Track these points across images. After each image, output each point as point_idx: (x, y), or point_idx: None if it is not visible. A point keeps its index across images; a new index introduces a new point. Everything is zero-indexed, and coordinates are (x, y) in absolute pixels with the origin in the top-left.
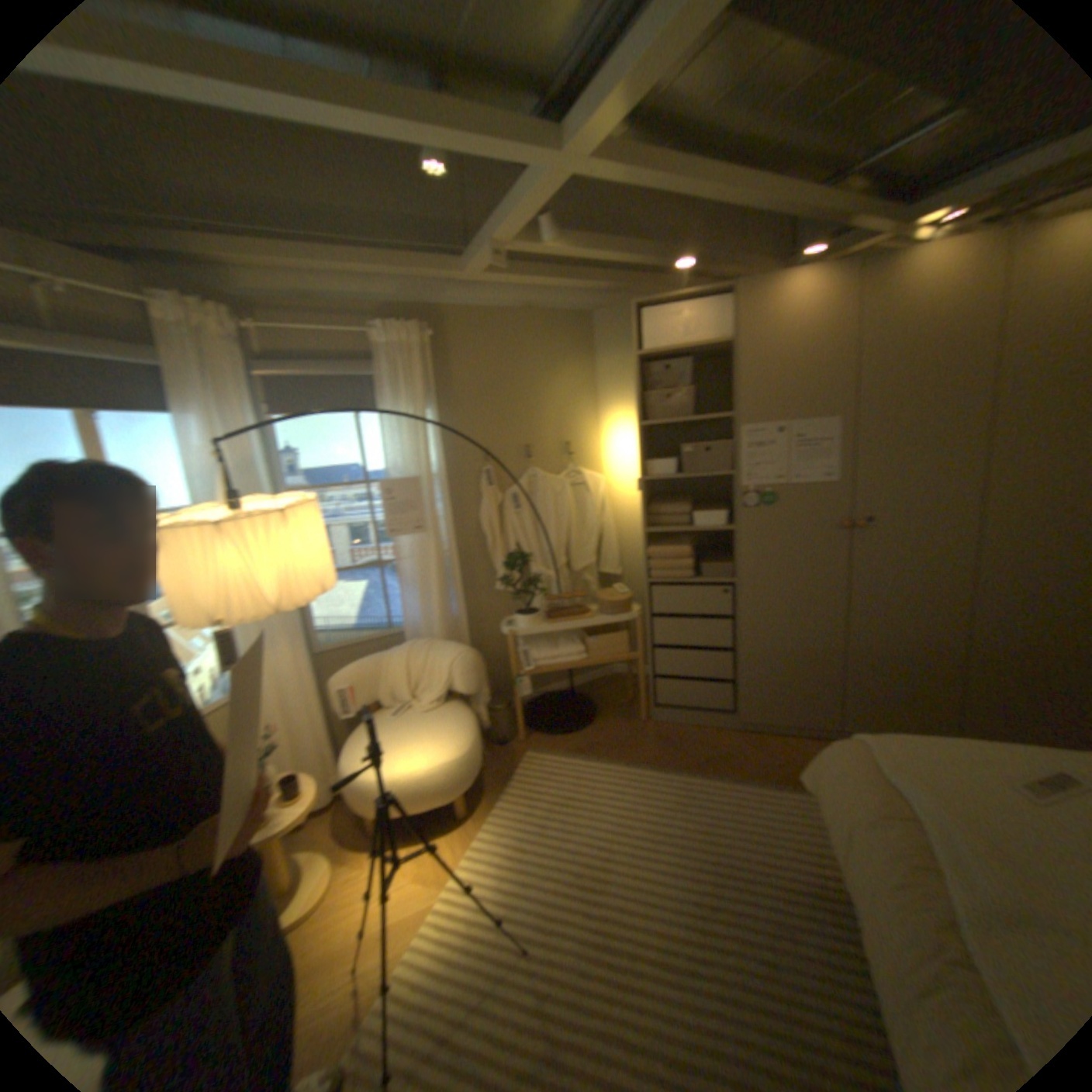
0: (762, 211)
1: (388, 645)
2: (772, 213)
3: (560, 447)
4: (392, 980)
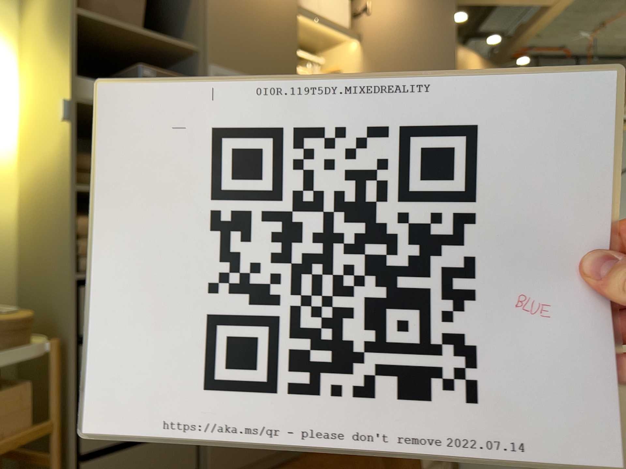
0: None
1: None
2: None
3: None
4: None
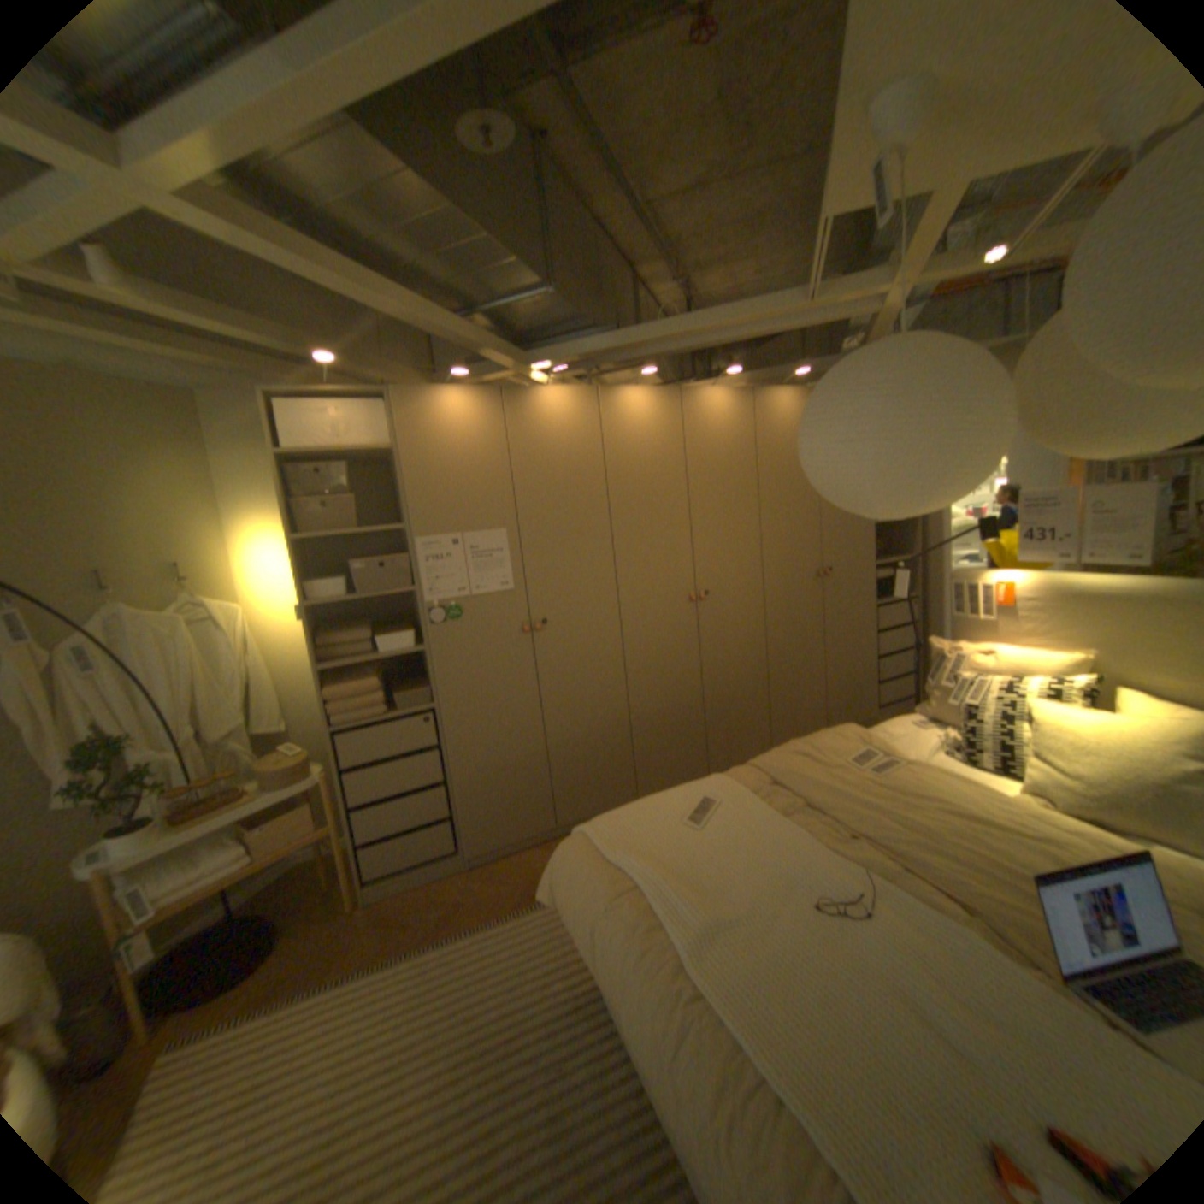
0: (400, 324)
1: None
2: (411, 329)
3: (160, 572)
4: None
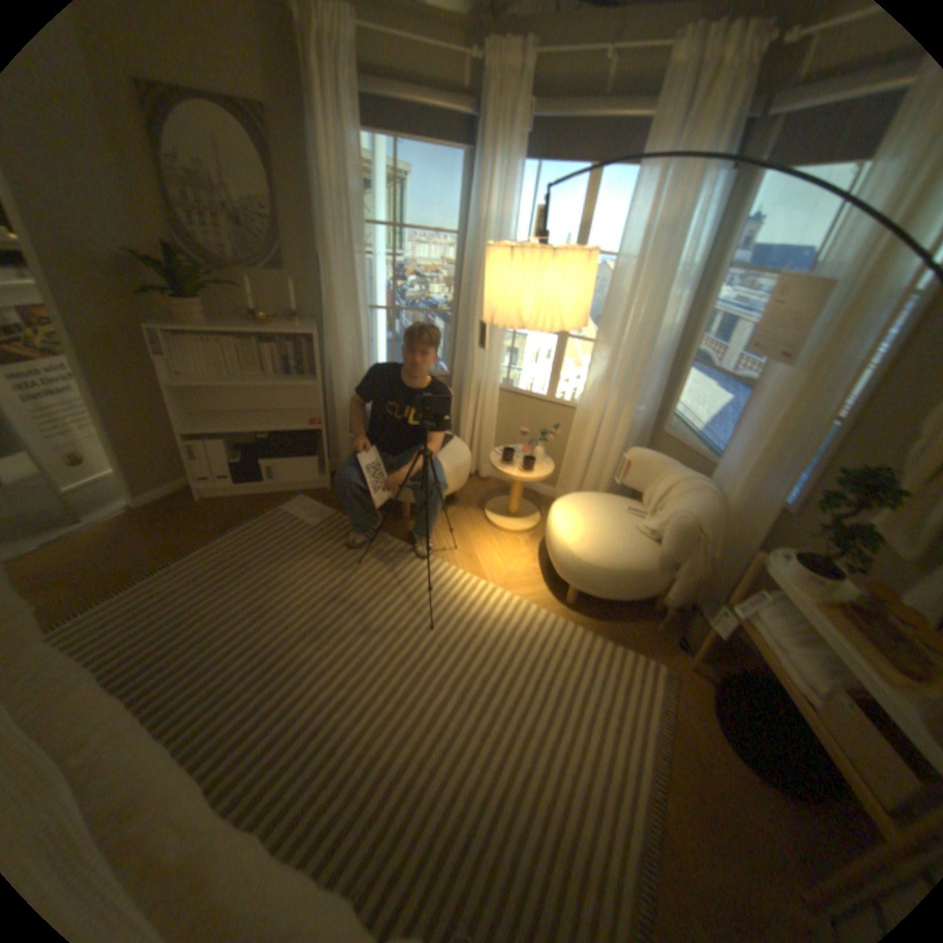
0: None
1: (708, 472)
2: None
3: None
4: (440, 561)
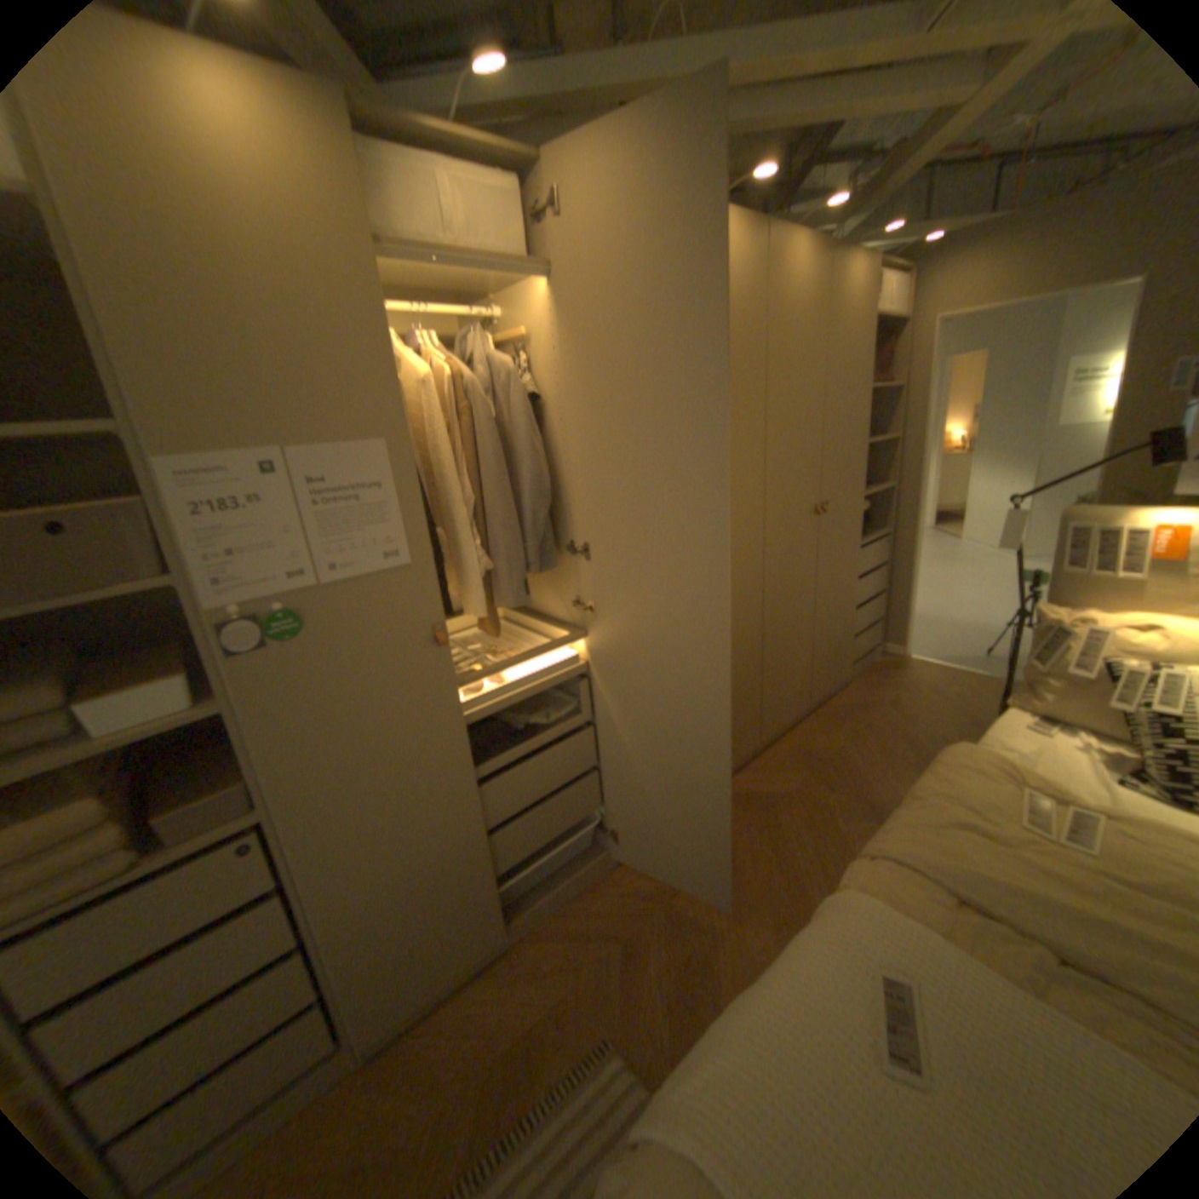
0: None
1: None
2: None
3: None
4: None
